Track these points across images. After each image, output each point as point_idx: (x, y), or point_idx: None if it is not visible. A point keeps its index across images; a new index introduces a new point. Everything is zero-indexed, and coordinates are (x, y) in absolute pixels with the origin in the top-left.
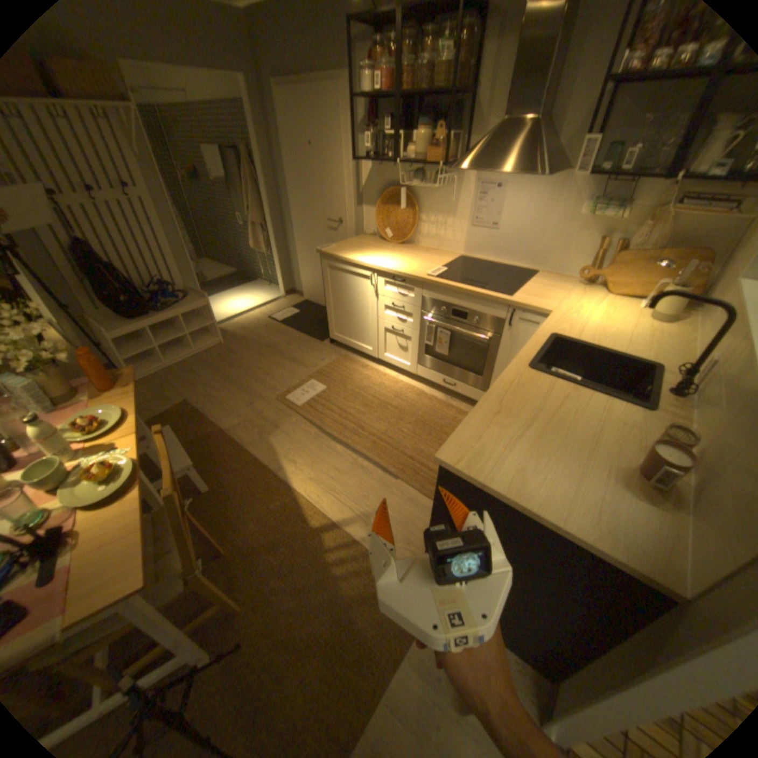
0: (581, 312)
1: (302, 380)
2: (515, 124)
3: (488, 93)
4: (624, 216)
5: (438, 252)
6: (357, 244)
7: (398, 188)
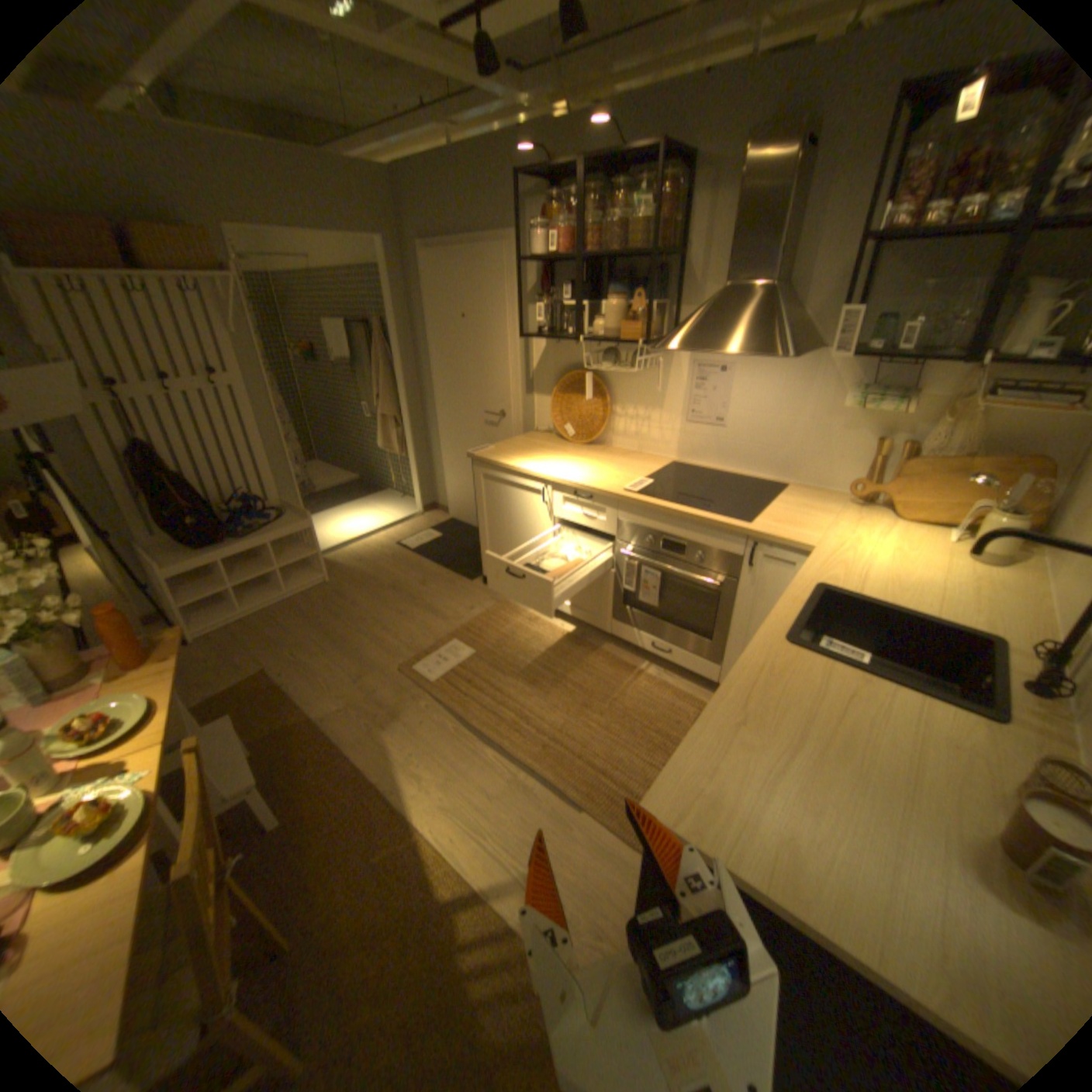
0: (860, 548)
1: (439, 640)
2: (742, 292)
3: (702, 254)
4: (911, 410)
5: (639, 456)
6: (525, 444)
7: (582, 372)
